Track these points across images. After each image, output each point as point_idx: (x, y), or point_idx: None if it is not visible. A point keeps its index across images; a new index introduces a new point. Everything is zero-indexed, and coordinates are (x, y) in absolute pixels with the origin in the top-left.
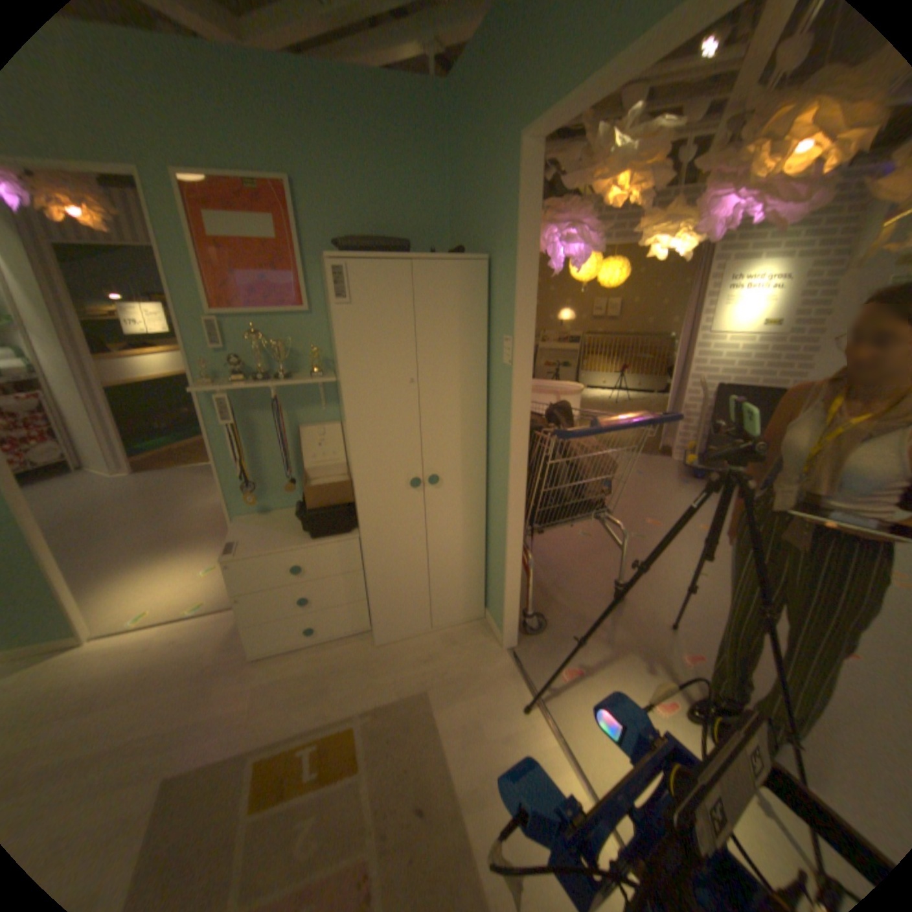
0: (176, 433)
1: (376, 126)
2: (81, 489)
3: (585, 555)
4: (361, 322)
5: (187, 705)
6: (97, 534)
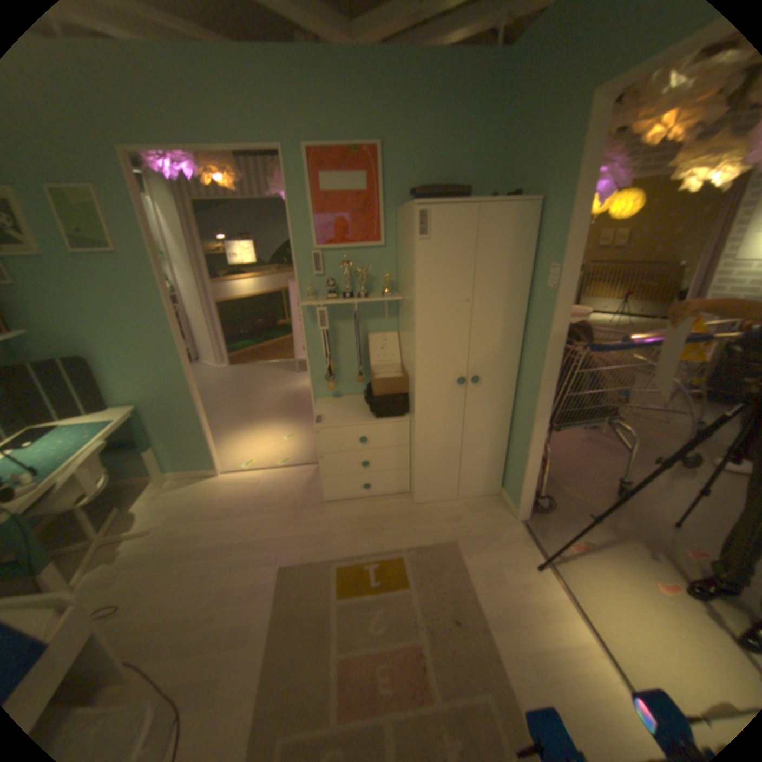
0: (255, 336)
1: (451, 93)
2: (201, 372)
3: (588, 455)
4: (436, 252)
5: (288, 522)
6: (215, 403)
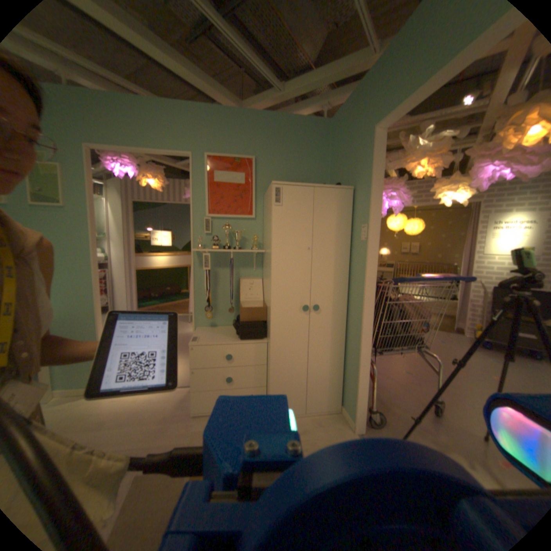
0: (162, 299)
1: (297, 137)
2: None
3: (409, 385)
4: (285, 214)
5: (153, 435)
6: None
